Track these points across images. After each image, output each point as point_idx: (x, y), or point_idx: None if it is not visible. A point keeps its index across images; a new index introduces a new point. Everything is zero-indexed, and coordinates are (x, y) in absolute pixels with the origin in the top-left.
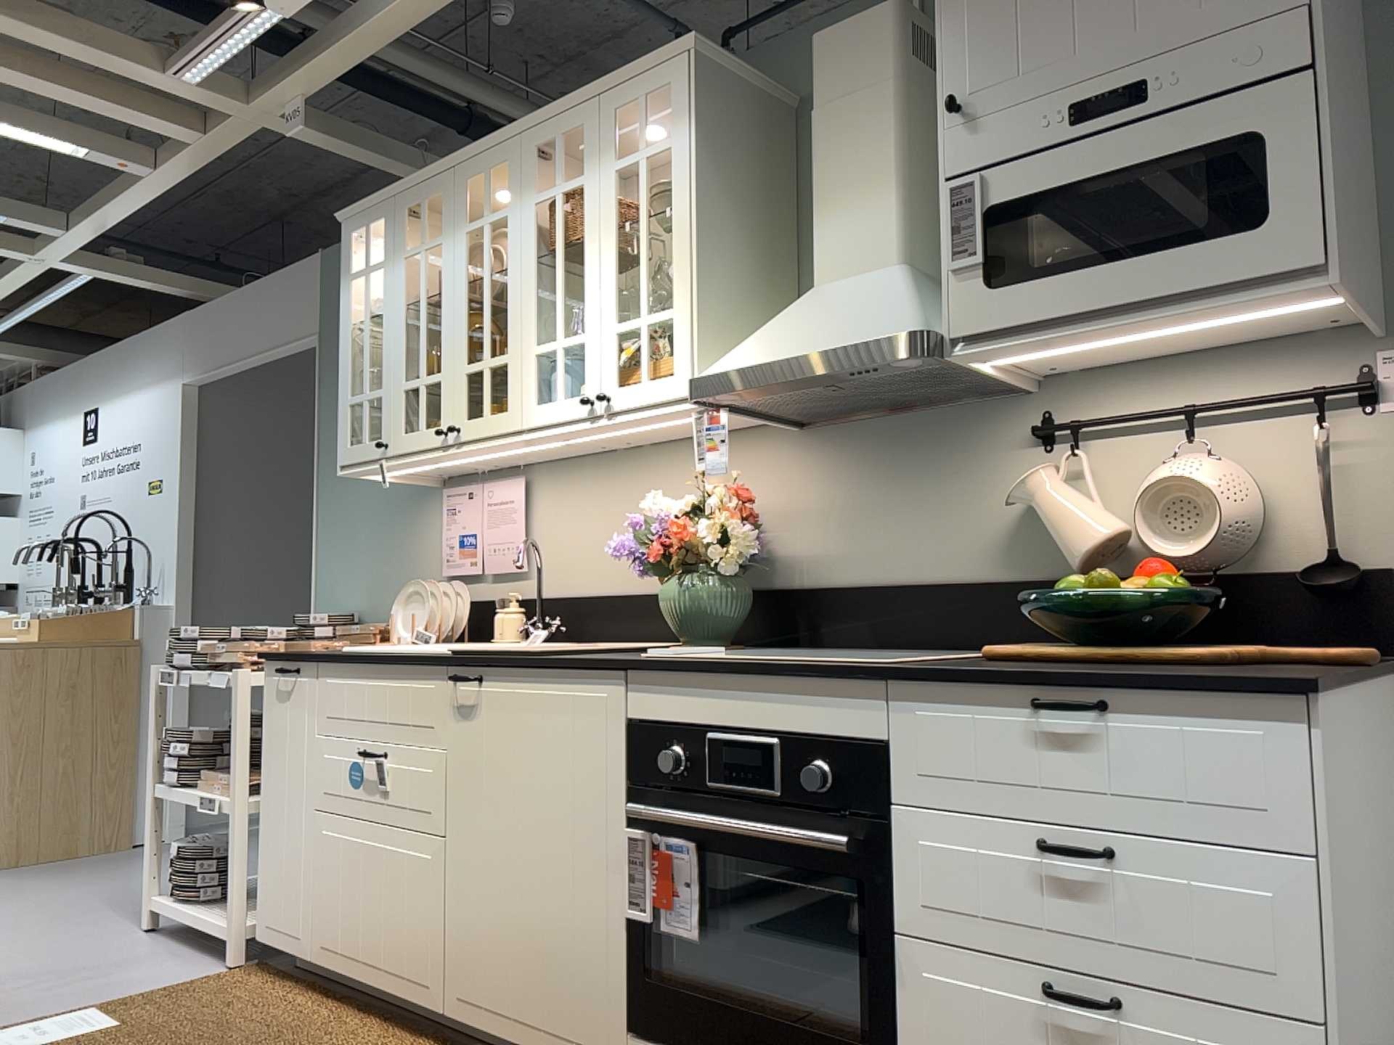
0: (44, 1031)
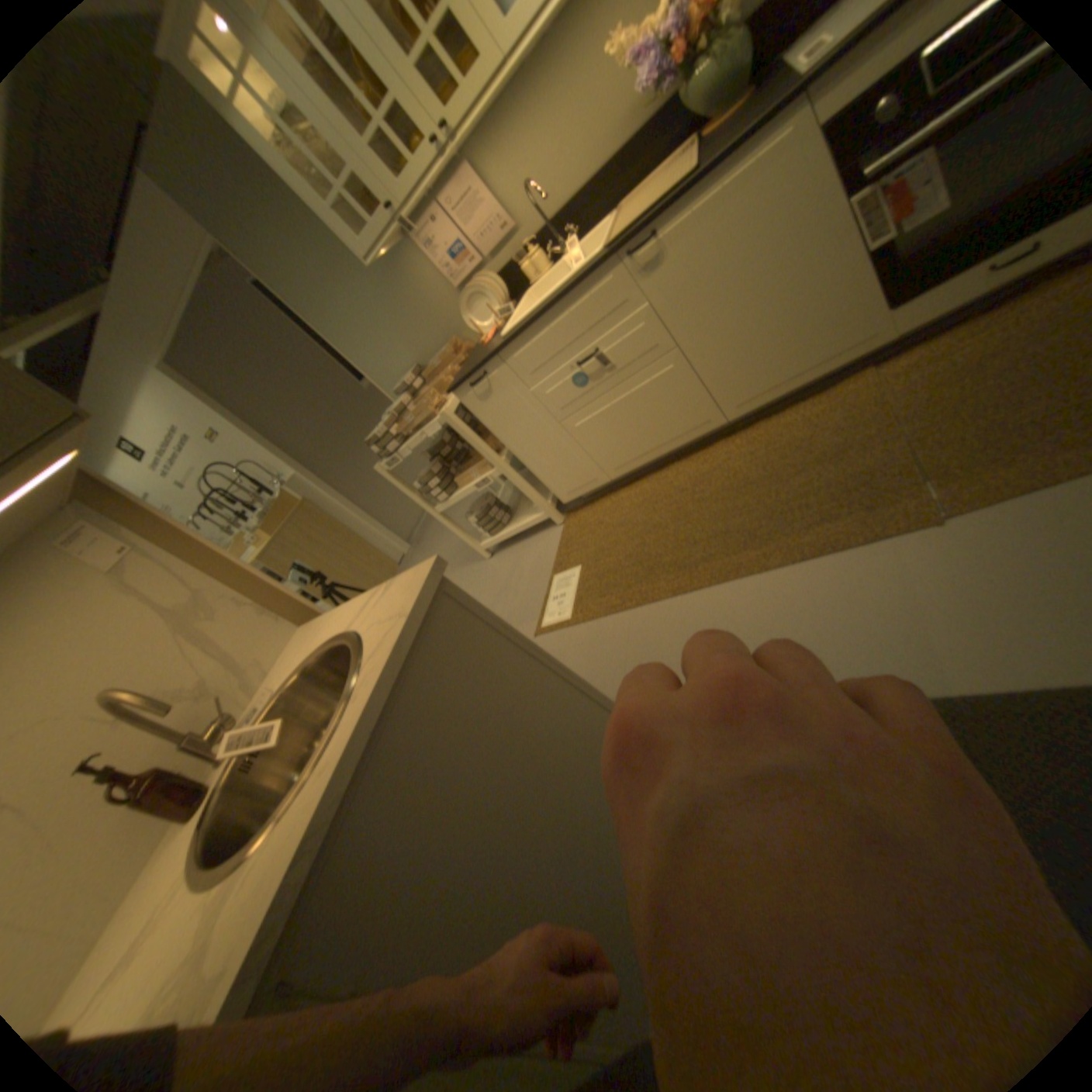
0: (560, 593)
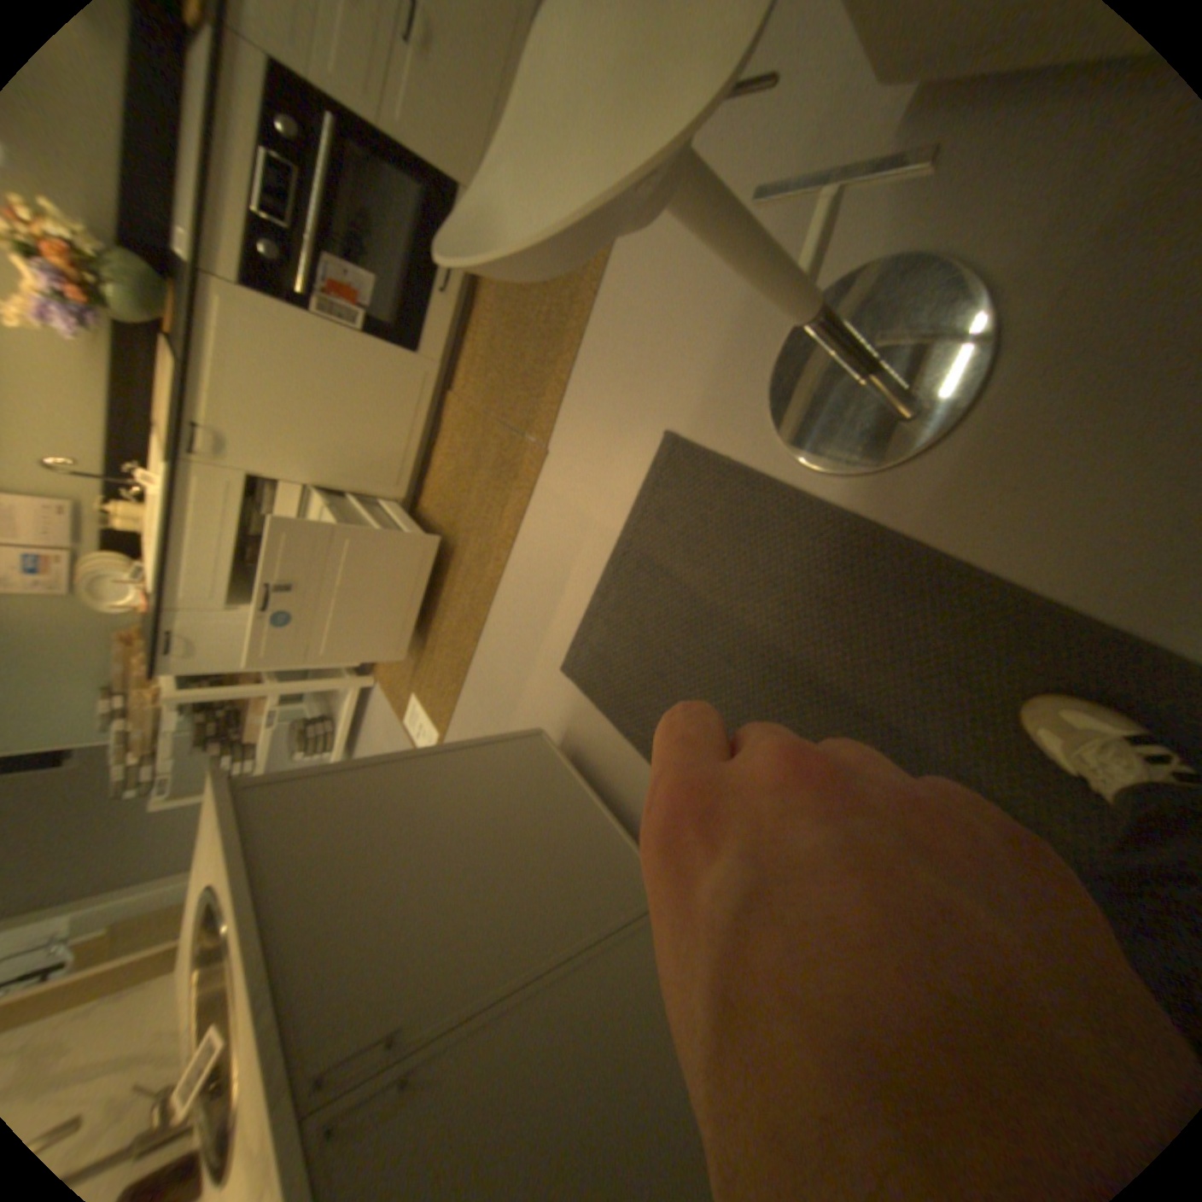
0: (419, 727)
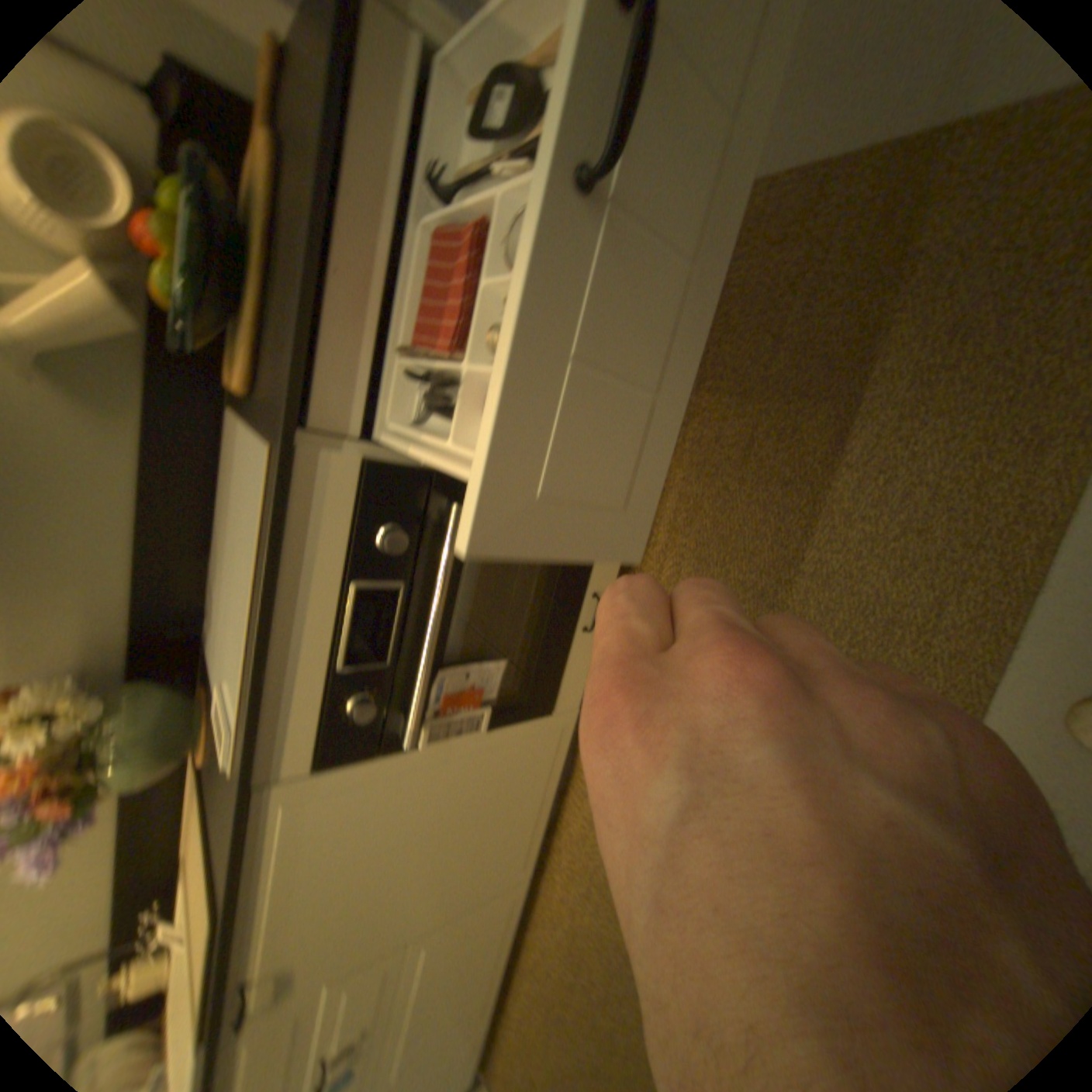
0: None
